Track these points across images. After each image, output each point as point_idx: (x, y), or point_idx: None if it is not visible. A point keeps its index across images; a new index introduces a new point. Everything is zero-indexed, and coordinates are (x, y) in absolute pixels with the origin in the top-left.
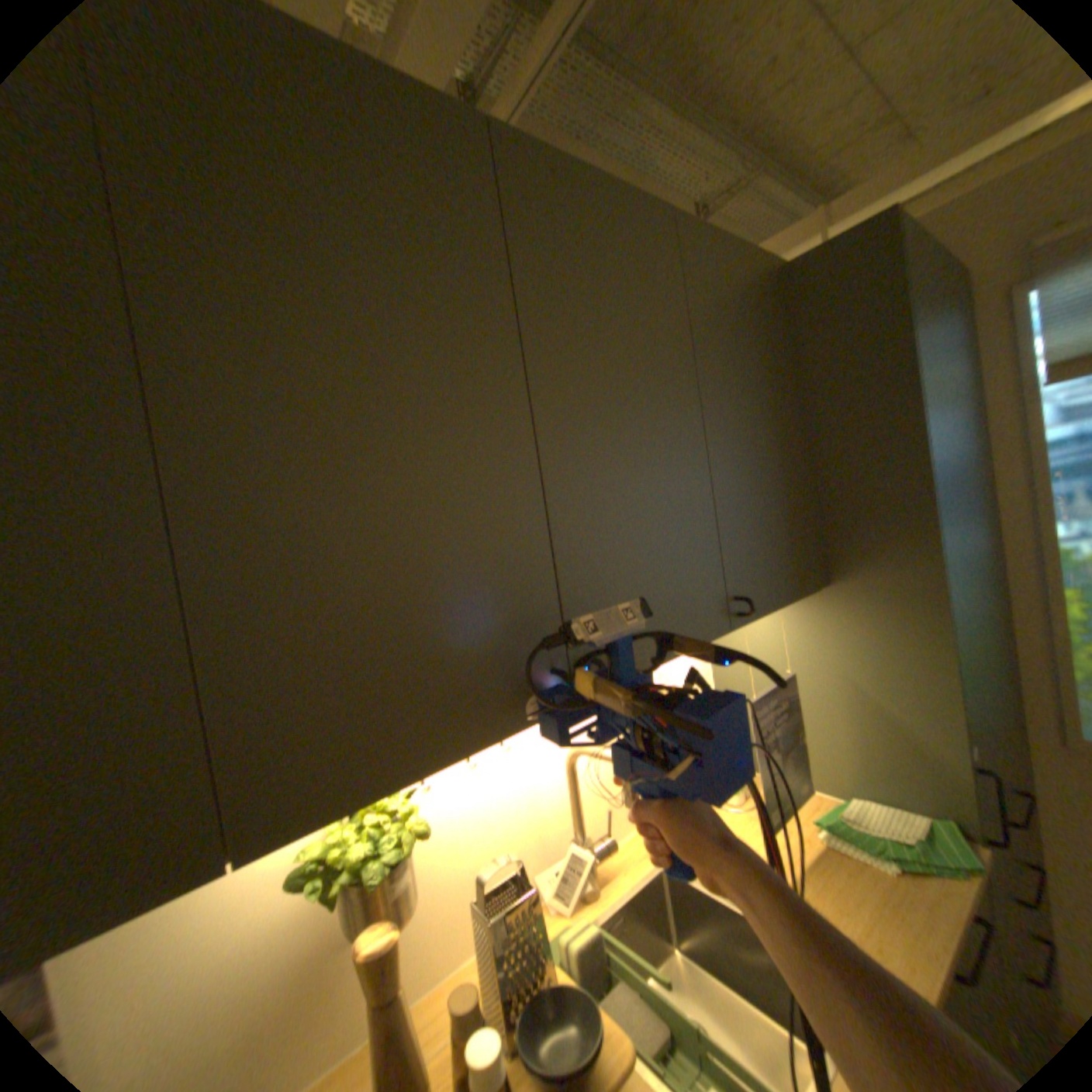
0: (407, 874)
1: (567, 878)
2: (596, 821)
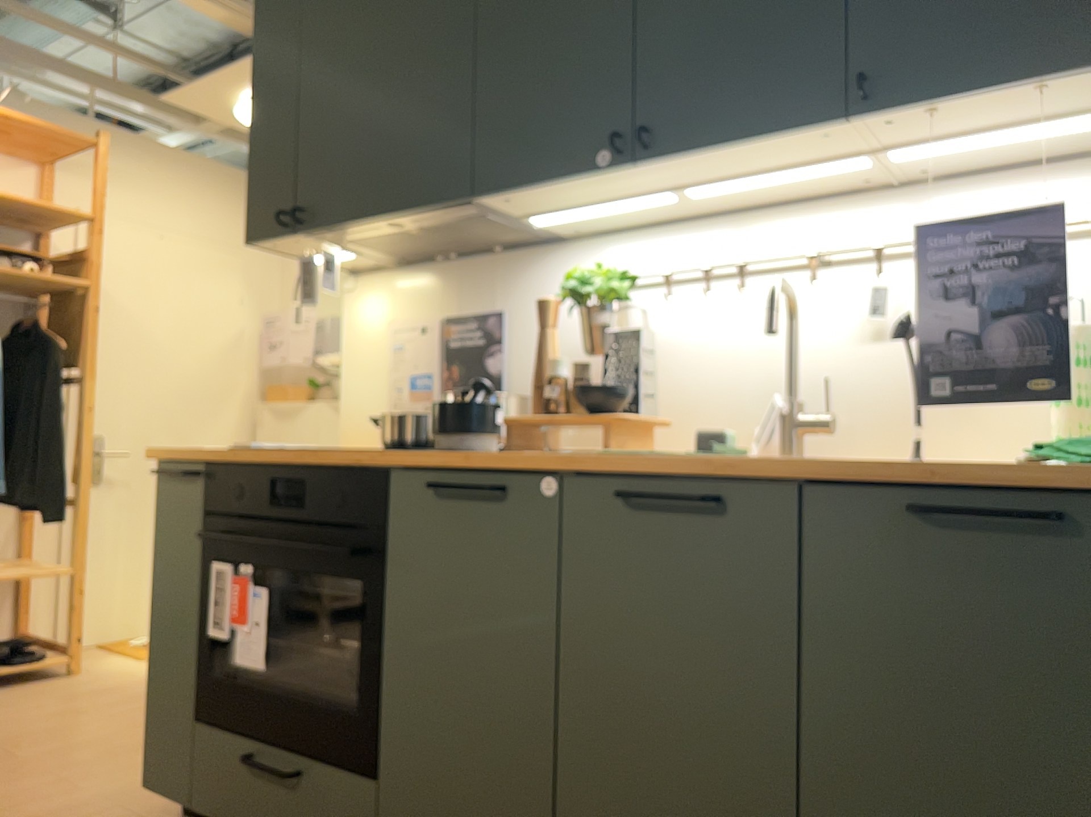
0: (606, 314)
1: (766, 425)
2: (847, 415)
